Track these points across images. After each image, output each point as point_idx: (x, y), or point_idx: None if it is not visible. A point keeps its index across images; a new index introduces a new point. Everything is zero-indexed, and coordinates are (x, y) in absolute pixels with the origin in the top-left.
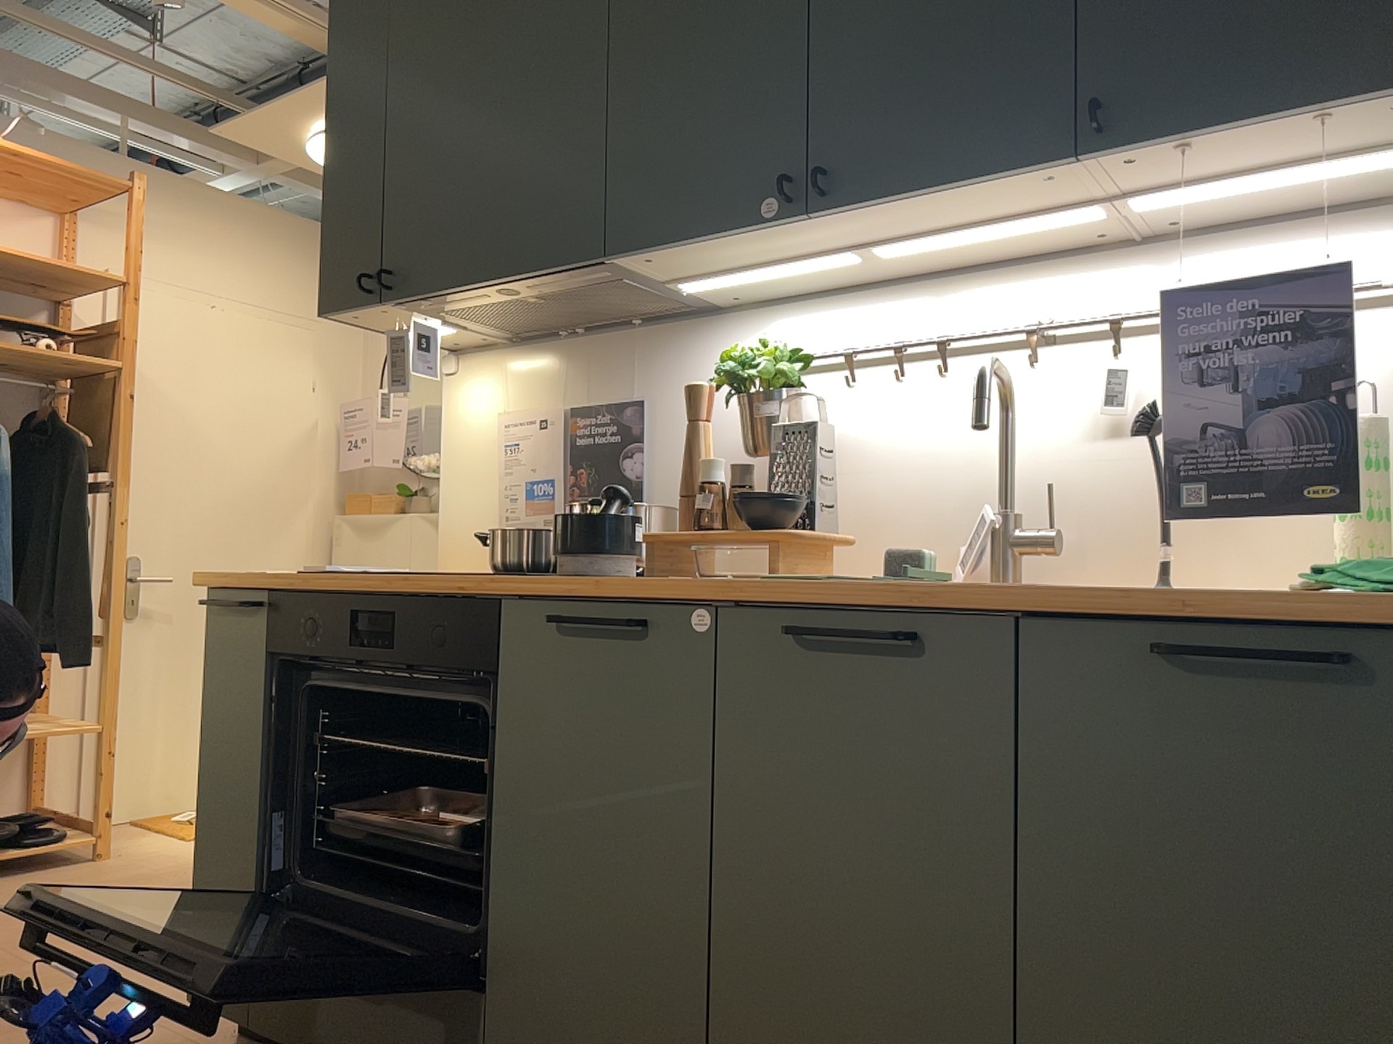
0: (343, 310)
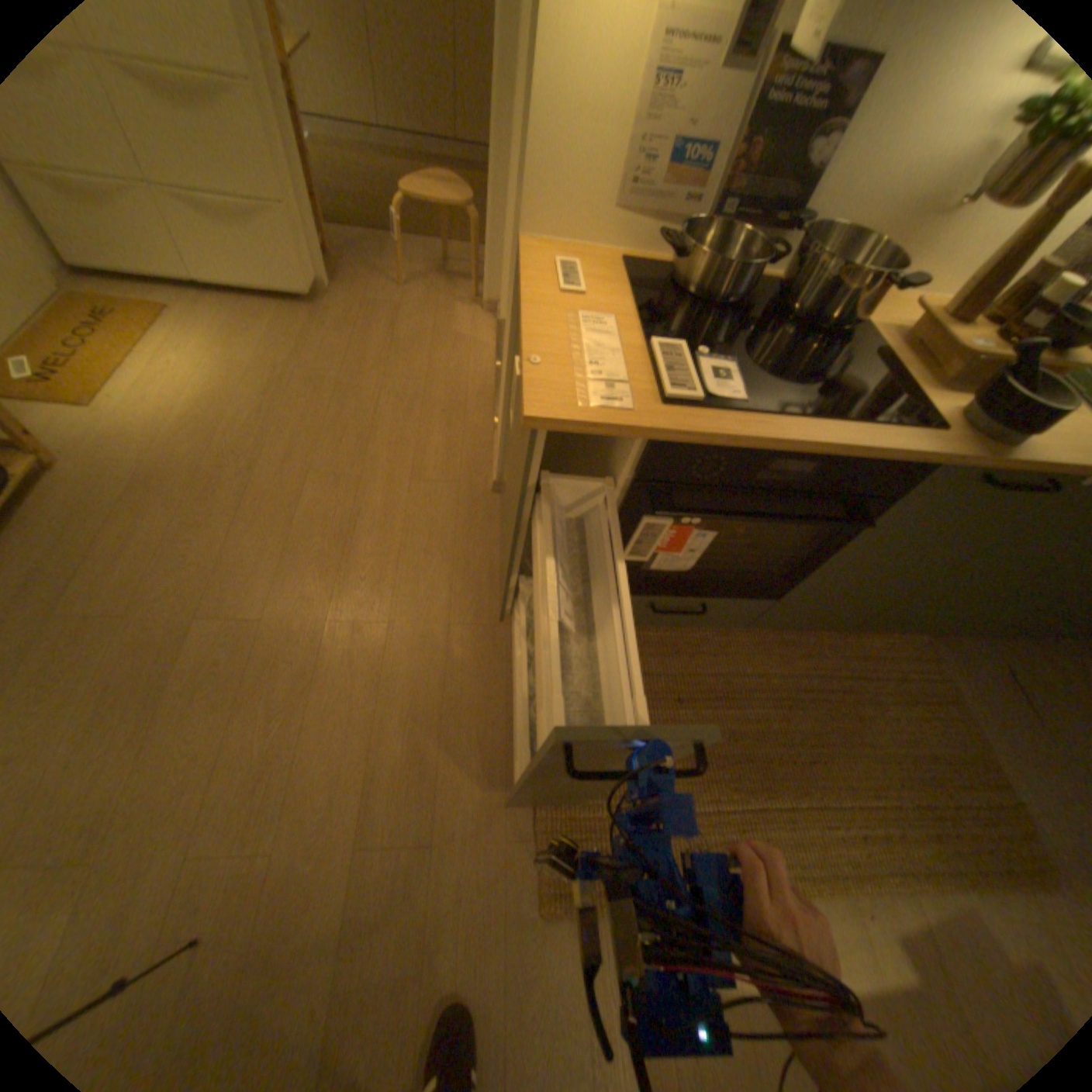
0: None
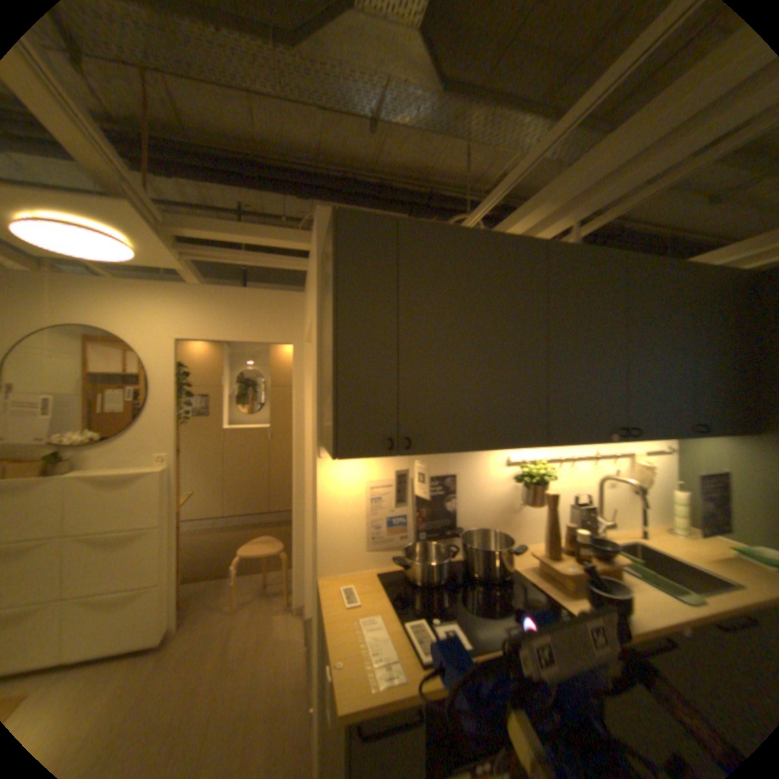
0: (354, 455)
